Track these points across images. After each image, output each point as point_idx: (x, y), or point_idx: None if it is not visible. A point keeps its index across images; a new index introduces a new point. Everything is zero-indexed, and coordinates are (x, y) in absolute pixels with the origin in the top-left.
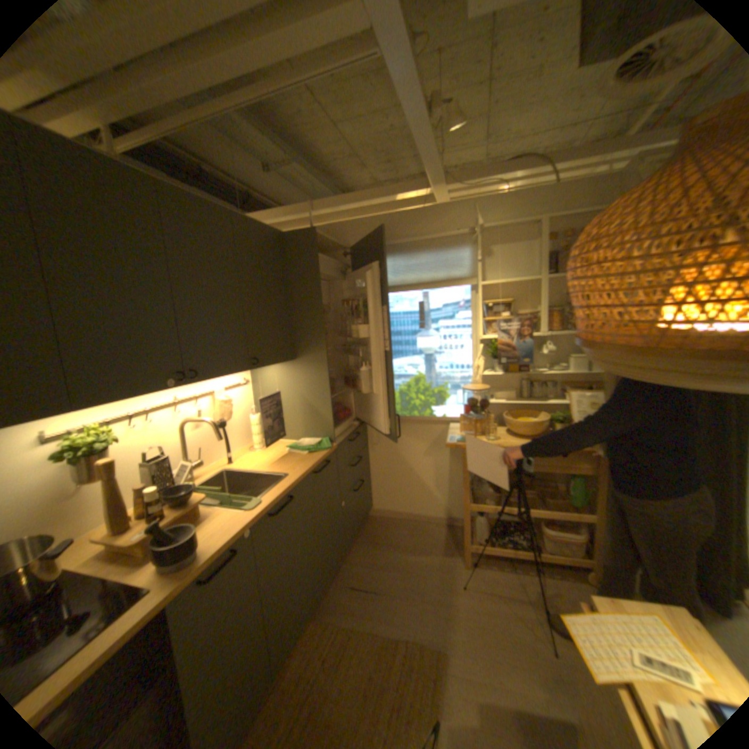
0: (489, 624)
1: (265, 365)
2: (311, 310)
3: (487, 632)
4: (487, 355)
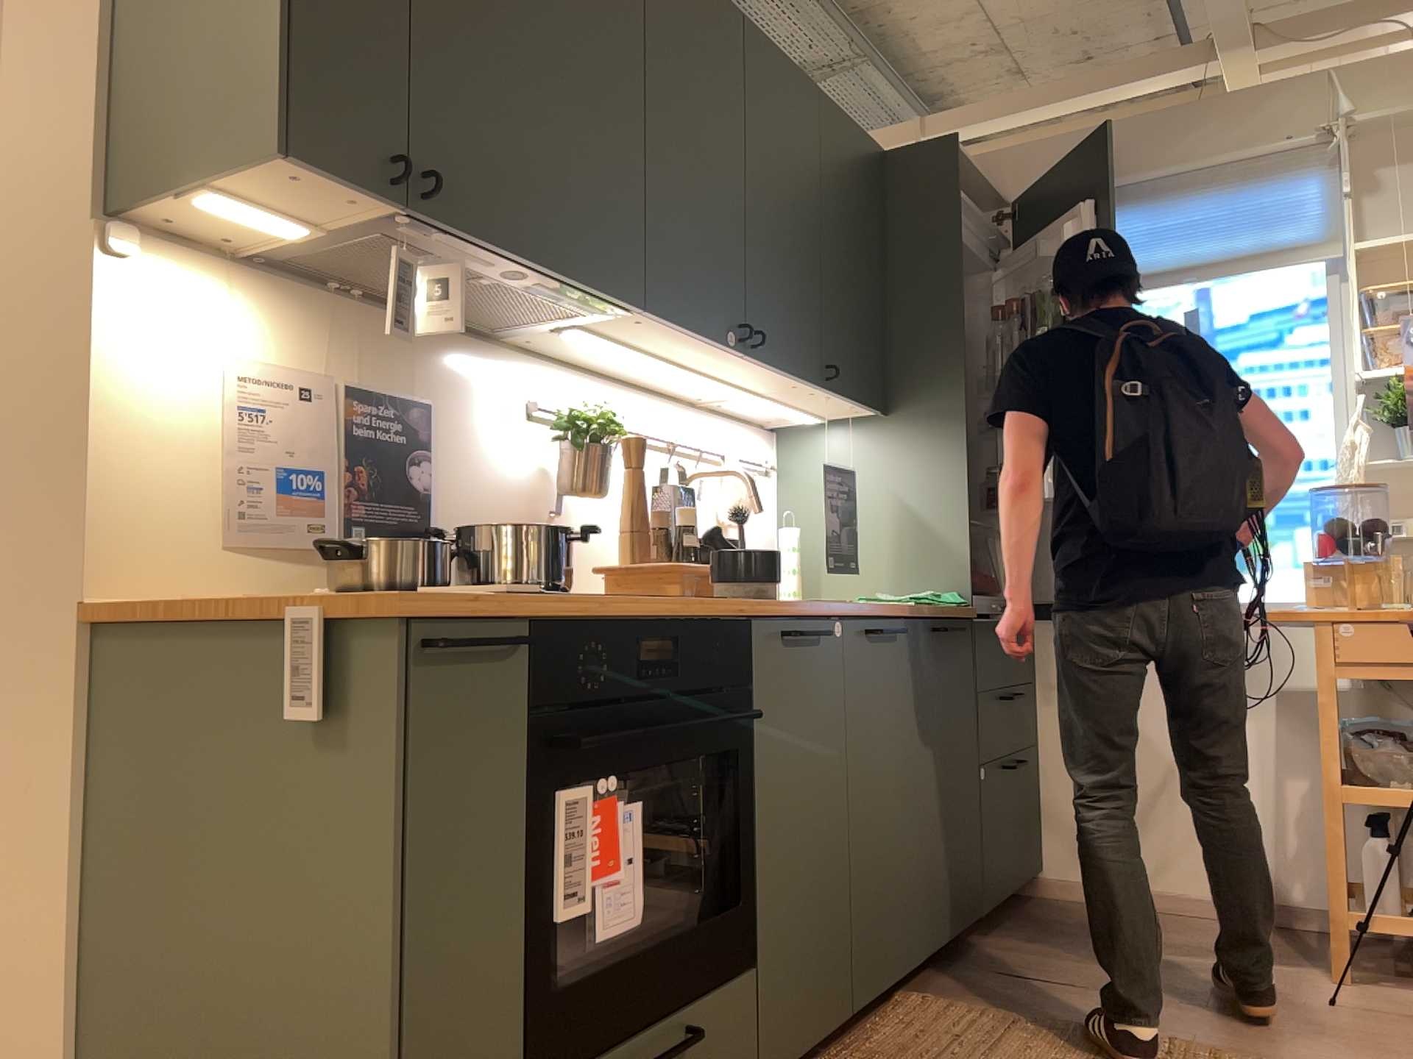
0: (1411, 1050)
1: (839, 400)
2: (936, 302)
3: (1405, 1057)
4: (1376, 433)
